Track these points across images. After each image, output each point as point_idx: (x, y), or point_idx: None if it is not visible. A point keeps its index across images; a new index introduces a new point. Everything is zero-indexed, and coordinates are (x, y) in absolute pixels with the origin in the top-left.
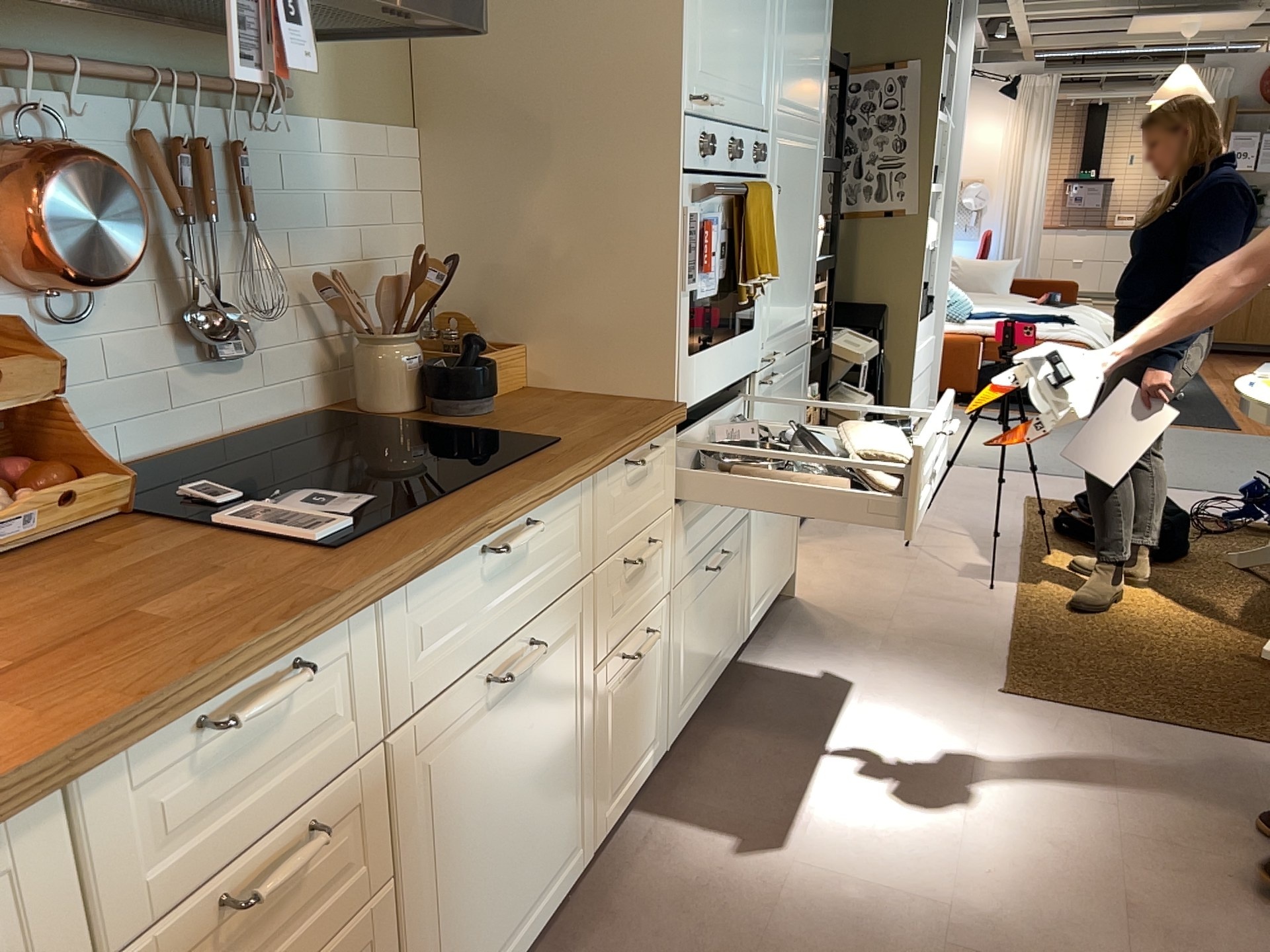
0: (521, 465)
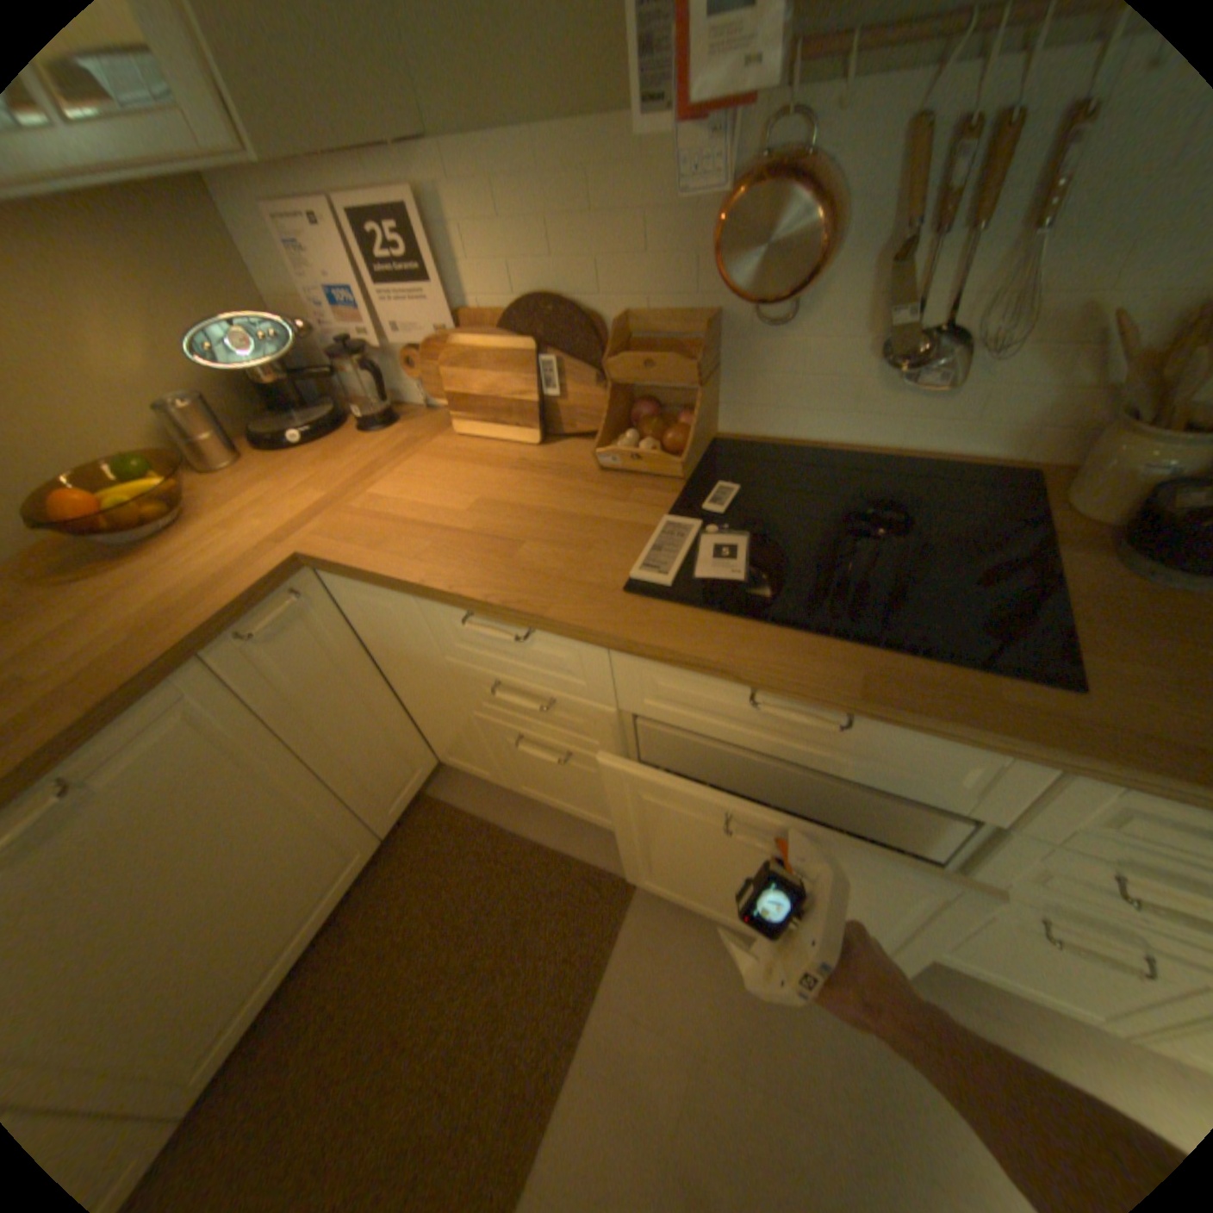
0: (935, 669)
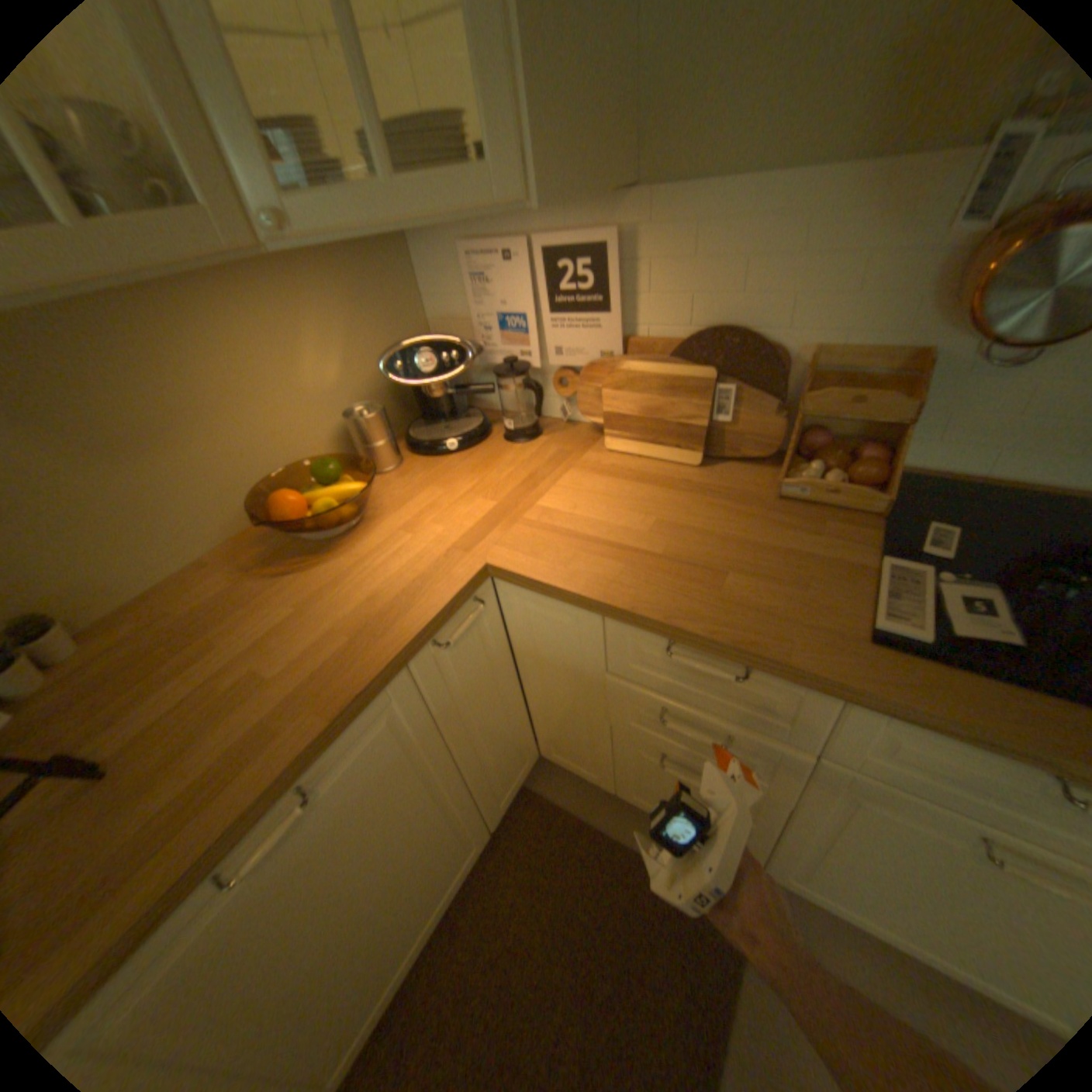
0: None
